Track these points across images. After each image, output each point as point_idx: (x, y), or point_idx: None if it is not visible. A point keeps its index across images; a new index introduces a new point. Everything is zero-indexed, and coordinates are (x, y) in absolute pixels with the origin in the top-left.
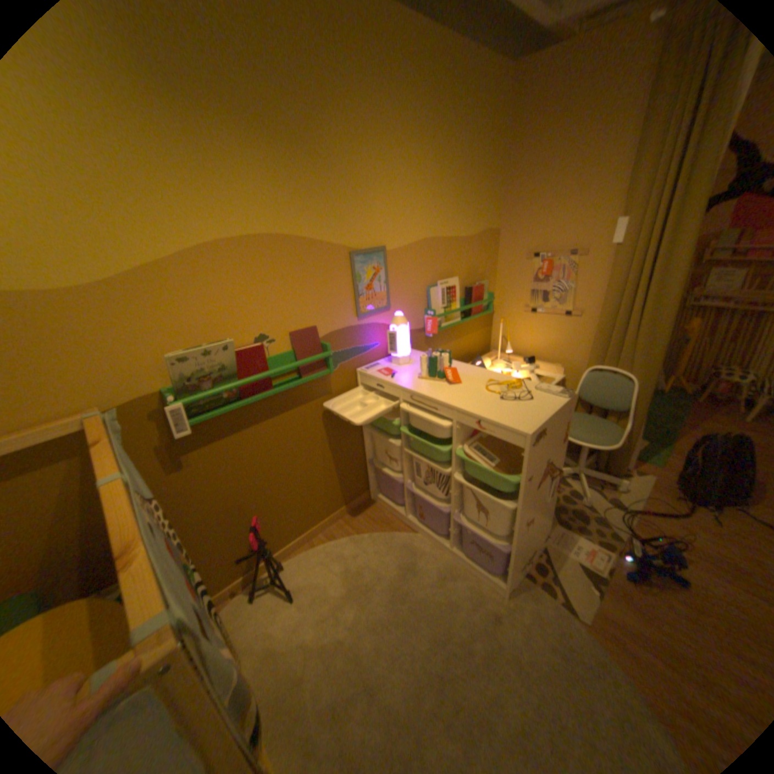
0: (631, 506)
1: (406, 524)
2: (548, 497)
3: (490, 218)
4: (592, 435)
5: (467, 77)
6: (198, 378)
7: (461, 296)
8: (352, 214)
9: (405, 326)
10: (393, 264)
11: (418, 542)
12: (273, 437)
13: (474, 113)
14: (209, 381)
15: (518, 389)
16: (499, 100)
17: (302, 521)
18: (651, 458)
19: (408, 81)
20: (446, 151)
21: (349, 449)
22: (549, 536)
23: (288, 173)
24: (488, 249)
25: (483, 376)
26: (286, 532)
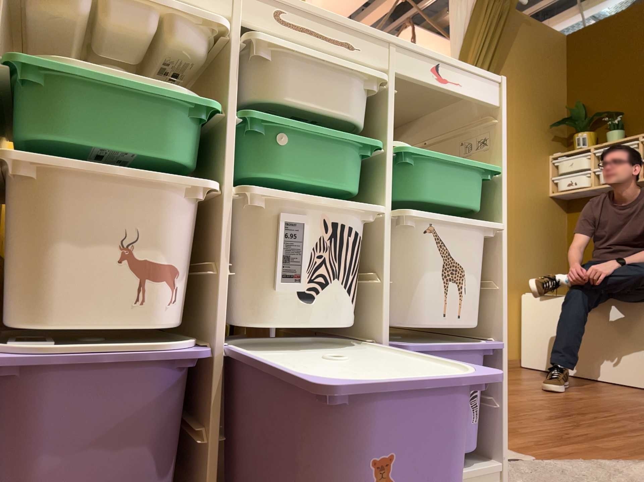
0: None
1: None
2: None
3: None
4: None
5: None
6: None
7: None
8: None
9: None
10: None
11: None
12: None
13: None
14: None
15: None
16: None
17: None
18: None
19: None
20: None
21: None
22: None
23: None
24: None
25: None
26: None
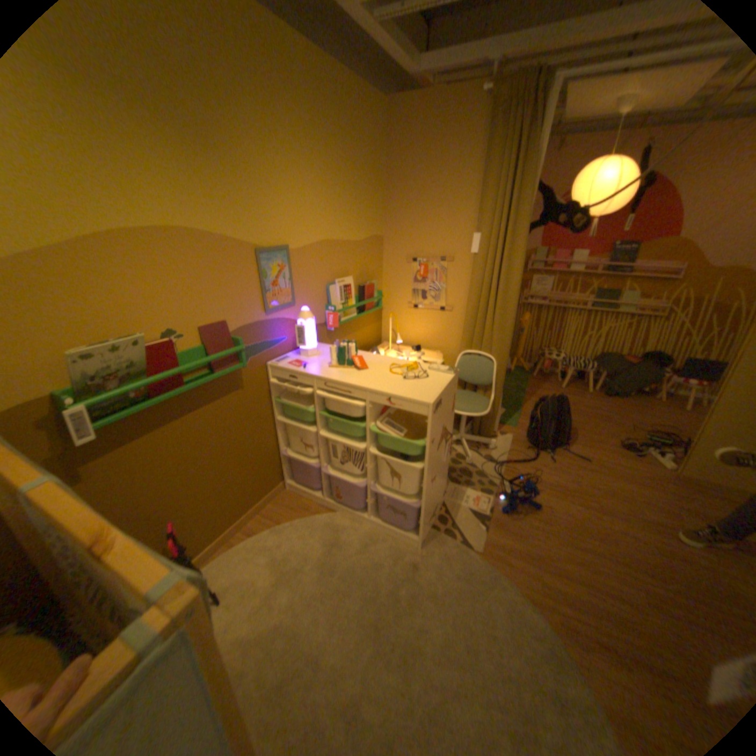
0: (498, 459)
1: (324, 506)
2: (443, 457)
3: (375, 226)
4: (468, 406)
5: (350, 103)
6: (103, 377)
7: (356, 294)
8: (256, 213)
9: (312, 320)
10: (295, 263)
11: (337, 520)
12: (184, 437)
13: (357, 135)
14: (115, 380)
15: (415, 371)
16: (376, 126)
17: (218, 523)
18: (507, 421)
19: (301, 98)
20: (336, 164)
21: (262, 442)
22: (445, 492)
23: (192, 168)
24: (375, 253)
25: (385, 362)
26: (202, 536)
